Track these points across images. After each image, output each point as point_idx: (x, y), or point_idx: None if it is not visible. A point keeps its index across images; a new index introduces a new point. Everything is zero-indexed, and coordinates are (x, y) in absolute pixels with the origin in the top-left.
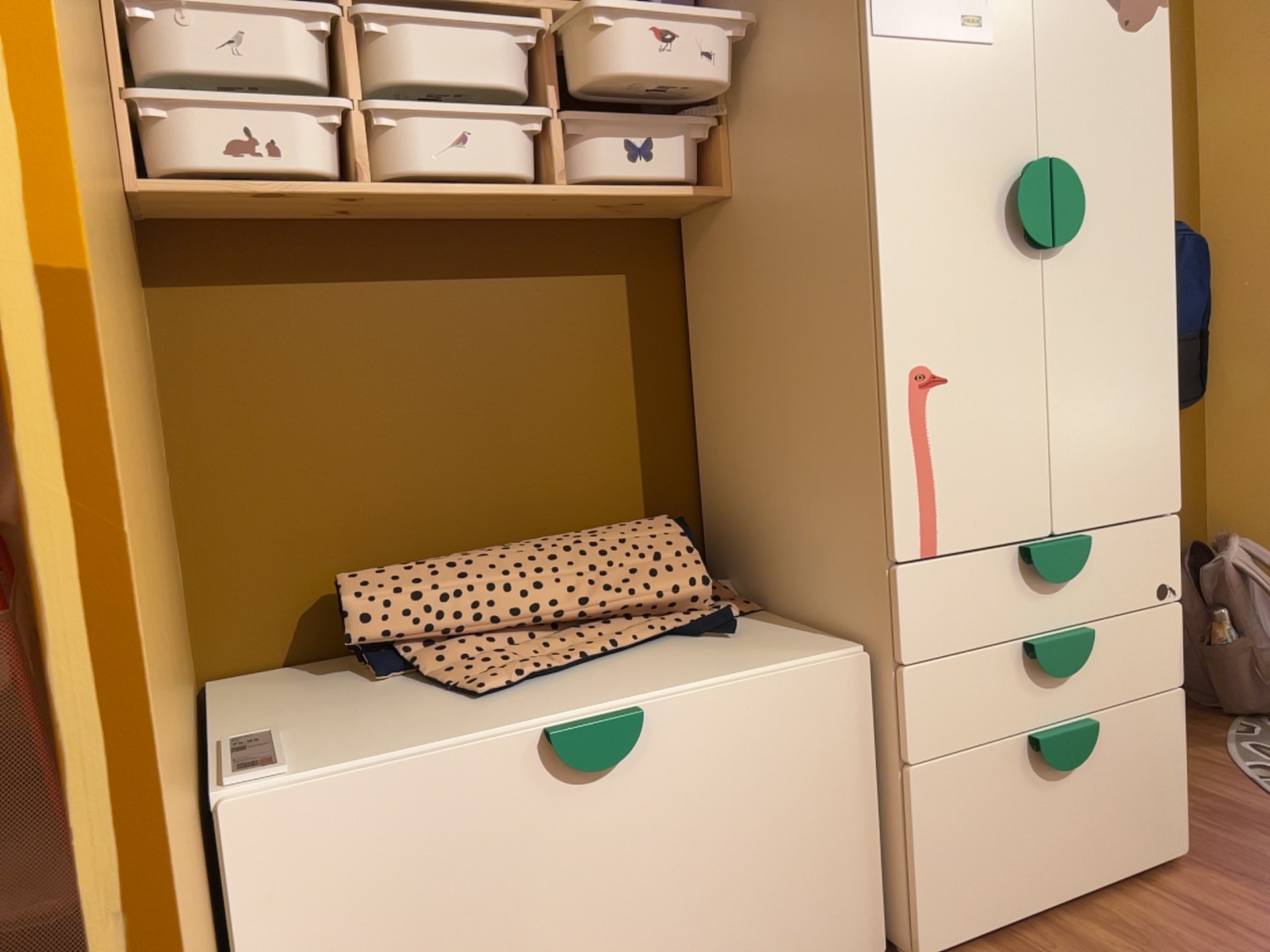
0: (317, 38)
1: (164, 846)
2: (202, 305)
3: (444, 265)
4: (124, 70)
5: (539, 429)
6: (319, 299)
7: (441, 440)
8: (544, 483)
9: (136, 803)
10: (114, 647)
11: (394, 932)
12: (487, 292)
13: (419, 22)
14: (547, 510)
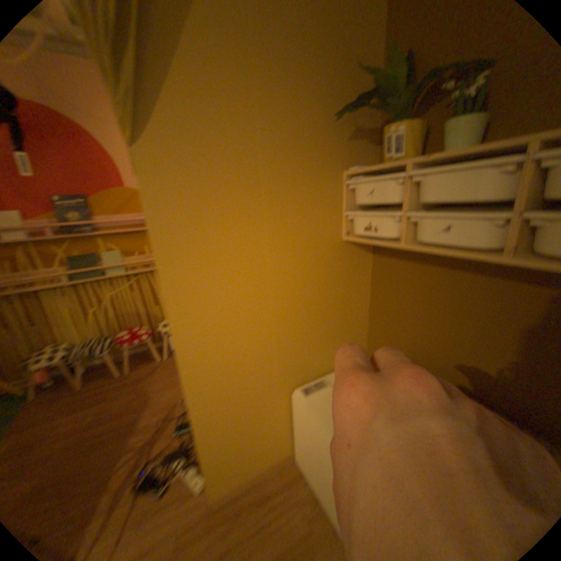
0: (398, 183)
1: (201, 398)
2: (383, 260)
3: (474, 266)
4: (351, 199)
5: (504, 358)
6: (416, 267)
7: (449, 335)
8: (498, 381)
9: (188, 391)
10: (183, 370)
11: (311, 448)
12: (495, 285)
13: (436, 170)
14: (495, 393)
